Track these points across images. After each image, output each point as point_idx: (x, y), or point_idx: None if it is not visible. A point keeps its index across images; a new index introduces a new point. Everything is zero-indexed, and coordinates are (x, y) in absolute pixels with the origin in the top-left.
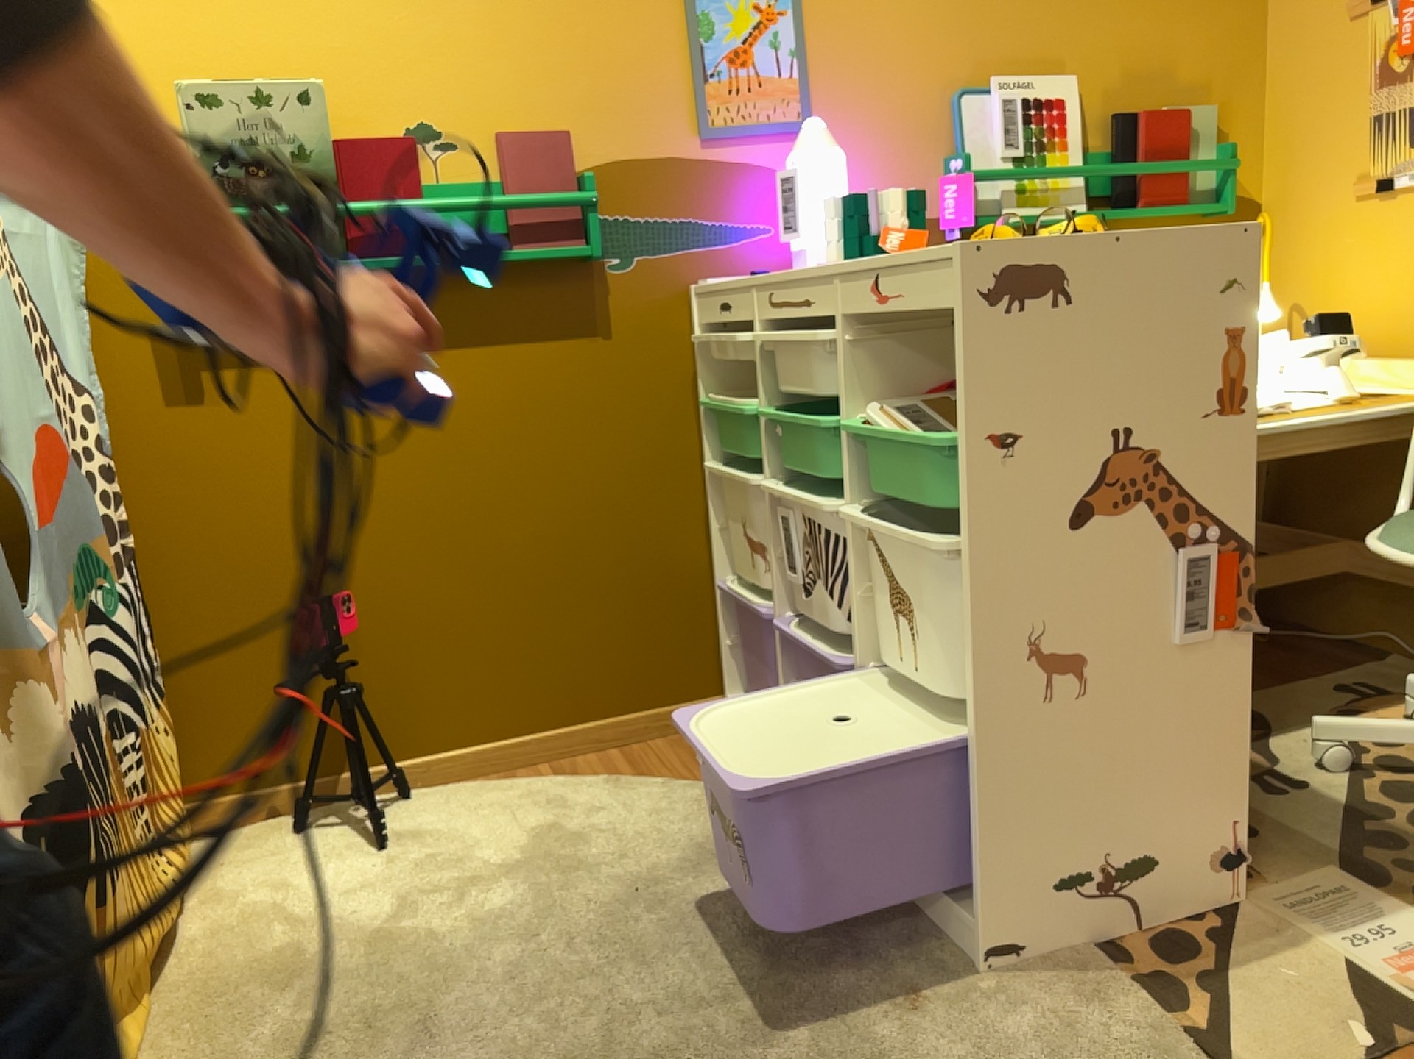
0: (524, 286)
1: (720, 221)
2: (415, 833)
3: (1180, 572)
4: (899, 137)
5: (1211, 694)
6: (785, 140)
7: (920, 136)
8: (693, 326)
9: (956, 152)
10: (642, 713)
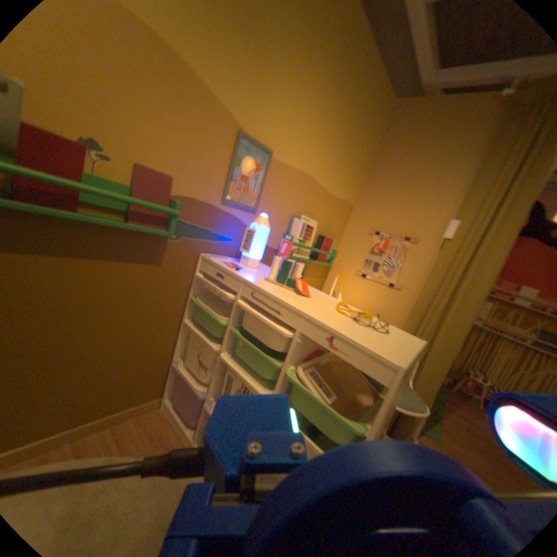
0: (129, 238)
1: (219, 234)
2: None
3: None
4: (277, 223)
5: None
6: (249, 212)
7: (282, 225)
8: (197, 269)
9: (288, 233)
10: (127, 412)
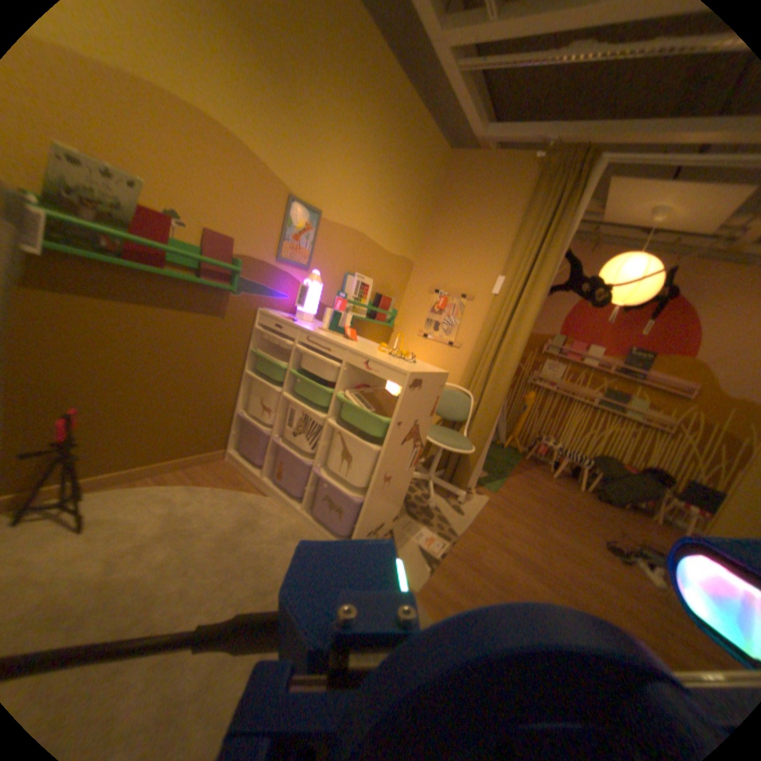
0: (198, 294)
1: (274, 291)
2: (101, 524)
3: (415, 454)
4: (329, 281)
5: (407, 481)
6: (301, 271)
7: (335, 283)
8: (255, 324)
9: (341, 291)
10: (195, 458)
